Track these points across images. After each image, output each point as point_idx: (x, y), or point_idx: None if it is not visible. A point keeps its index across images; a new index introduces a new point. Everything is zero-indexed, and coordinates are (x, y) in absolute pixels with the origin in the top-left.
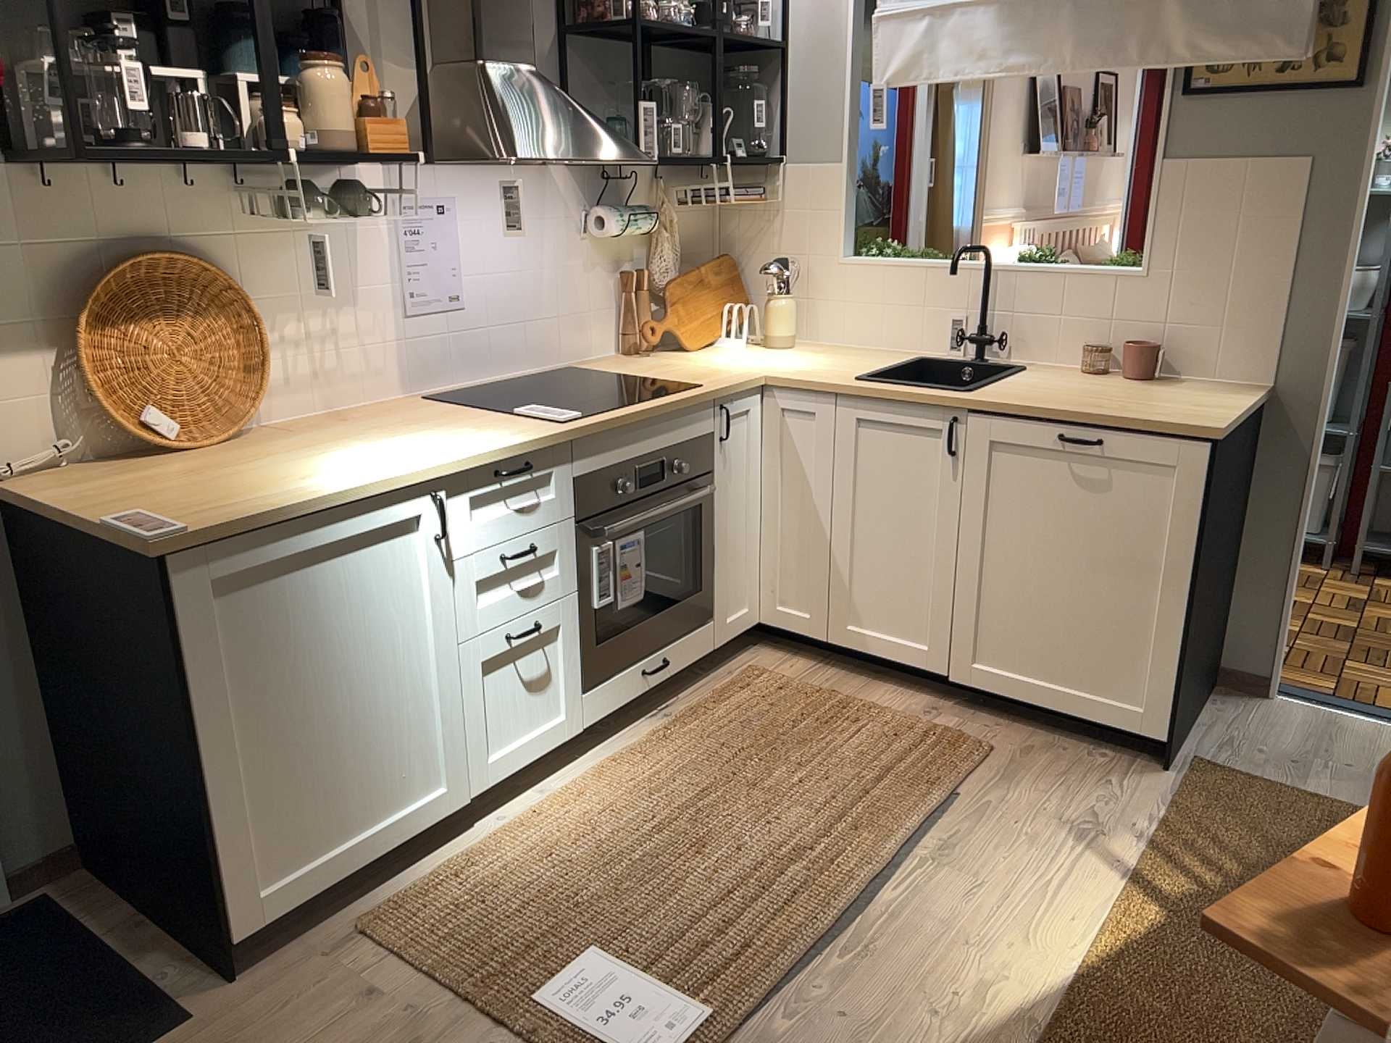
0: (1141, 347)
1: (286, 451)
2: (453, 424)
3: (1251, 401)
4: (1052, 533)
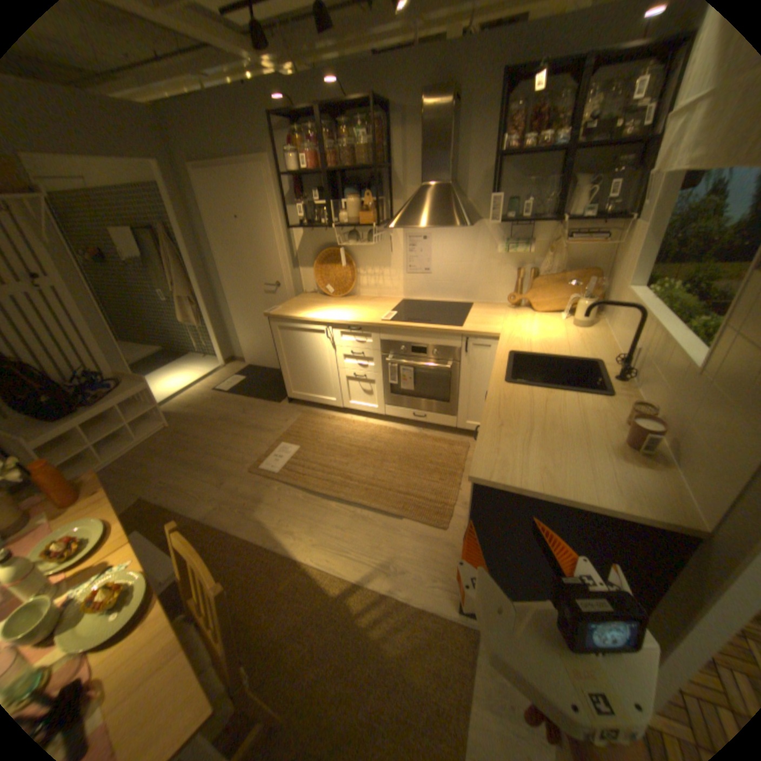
0: (637, 425)
1: (336, 304)
2: (373, 310)
3: (607, 509)
4: None
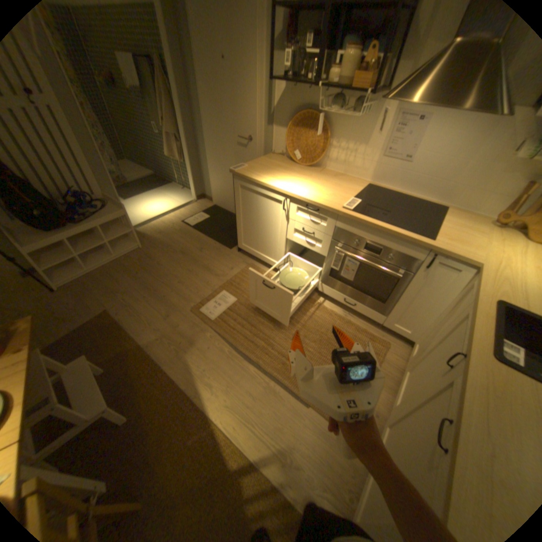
0: None
1: (301, 173)
2: (336, 190)
3: None
4: (418, 441)
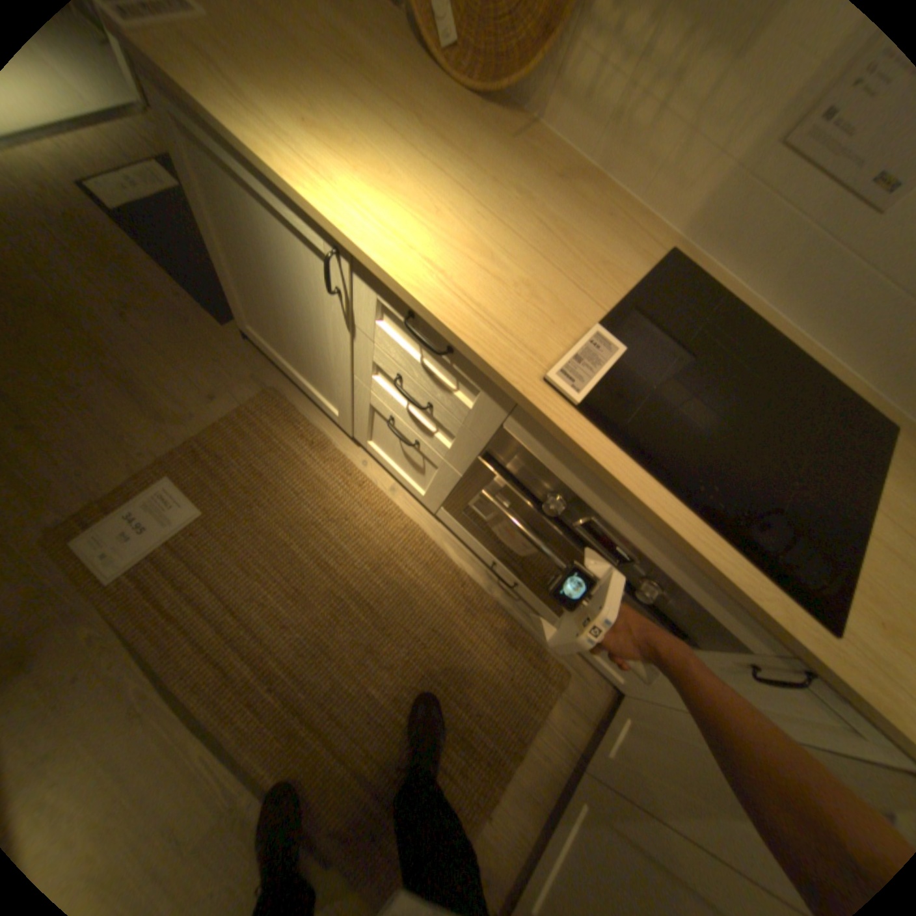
0: None
1: (435, 125)
2: (548, 264)
3: None
4: None
